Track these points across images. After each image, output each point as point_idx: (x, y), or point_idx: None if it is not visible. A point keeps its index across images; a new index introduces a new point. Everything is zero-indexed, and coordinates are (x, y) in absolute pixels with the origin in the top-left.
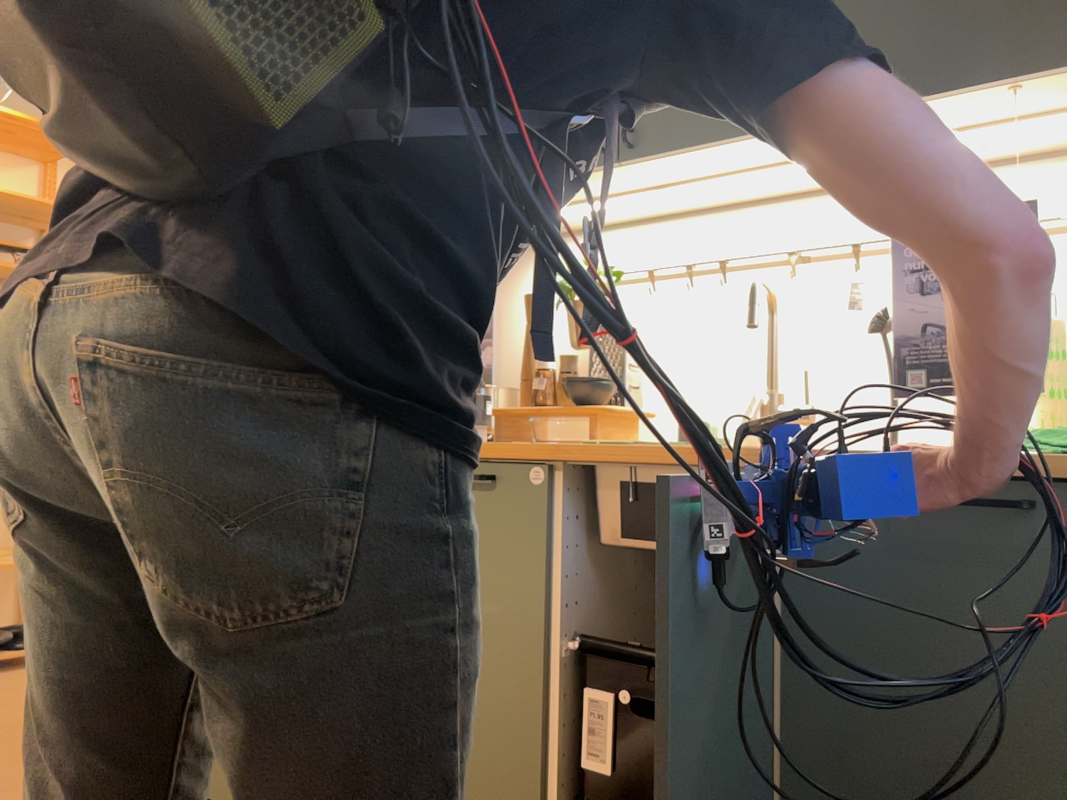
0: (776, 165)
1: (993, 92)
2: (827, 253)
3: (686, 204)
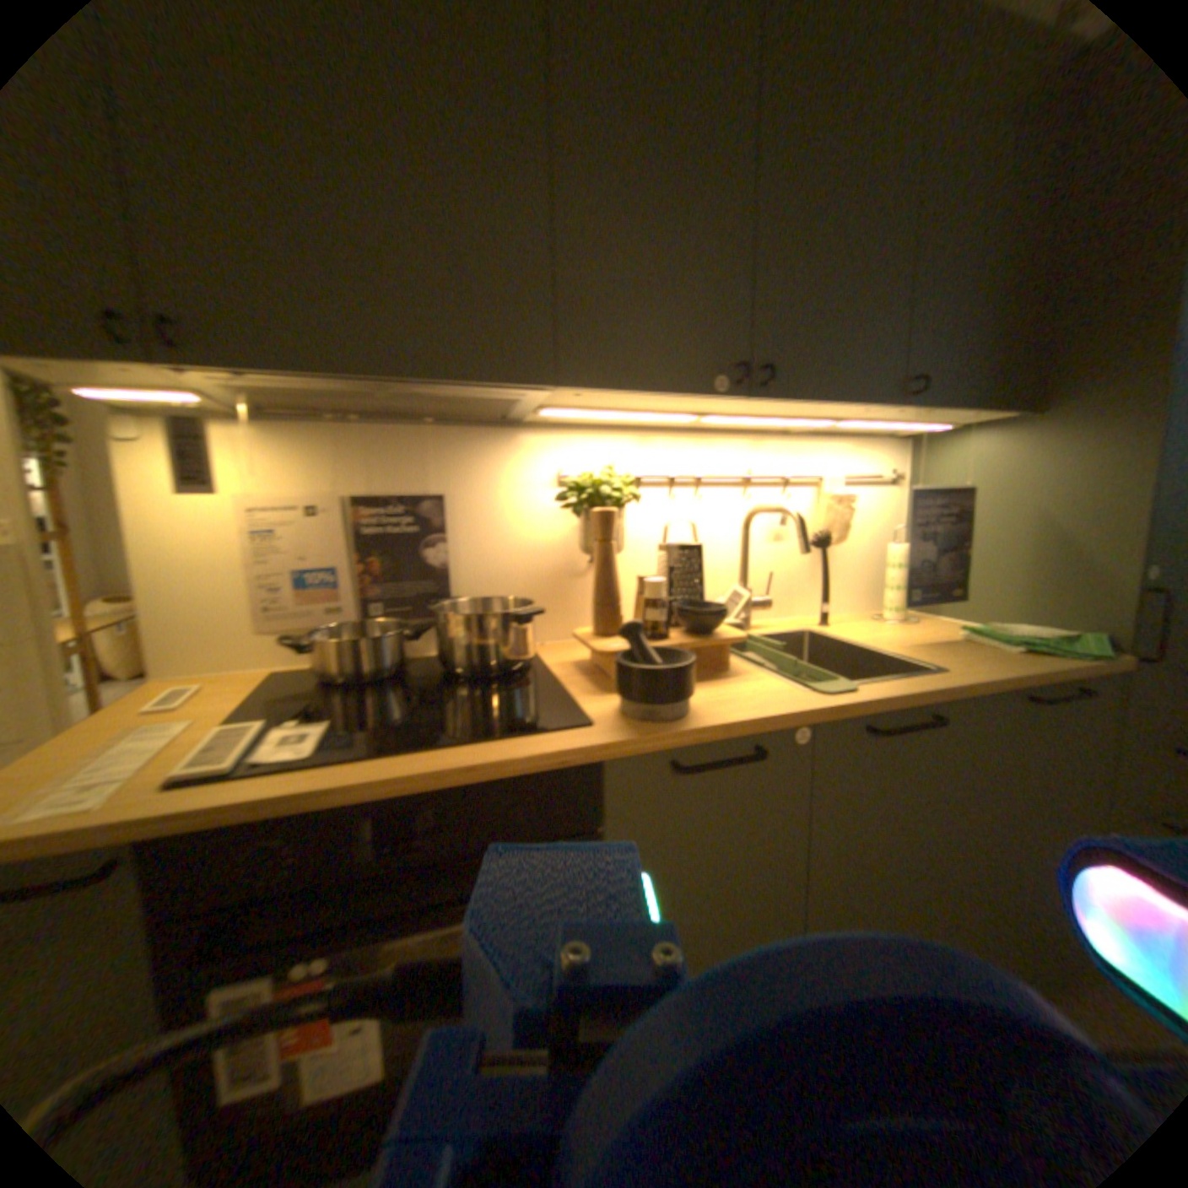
0: (796, 416)
1: (968, 410)
2: (760, 479)
3: (665, 420)
